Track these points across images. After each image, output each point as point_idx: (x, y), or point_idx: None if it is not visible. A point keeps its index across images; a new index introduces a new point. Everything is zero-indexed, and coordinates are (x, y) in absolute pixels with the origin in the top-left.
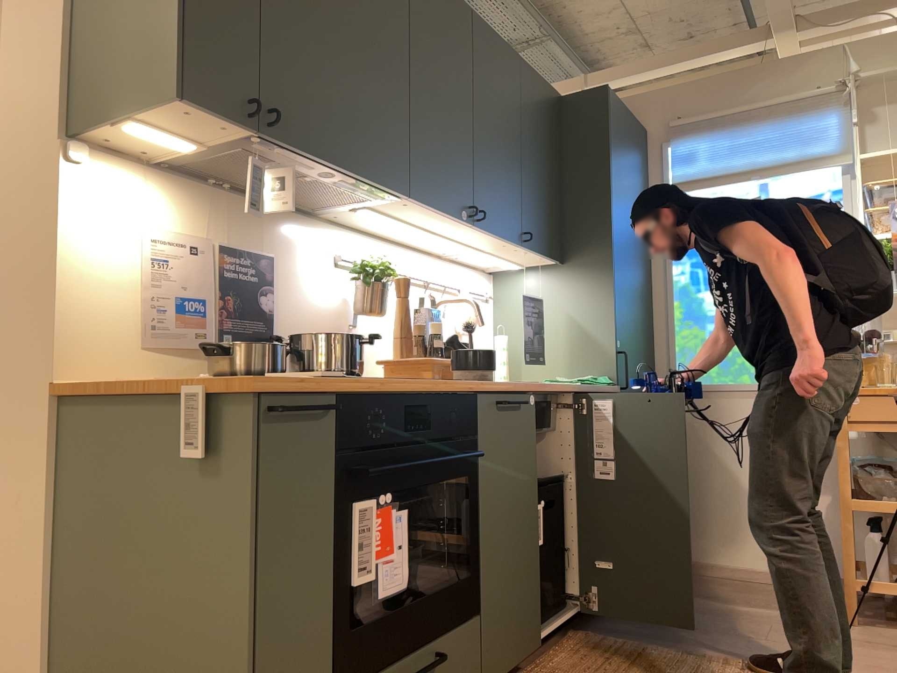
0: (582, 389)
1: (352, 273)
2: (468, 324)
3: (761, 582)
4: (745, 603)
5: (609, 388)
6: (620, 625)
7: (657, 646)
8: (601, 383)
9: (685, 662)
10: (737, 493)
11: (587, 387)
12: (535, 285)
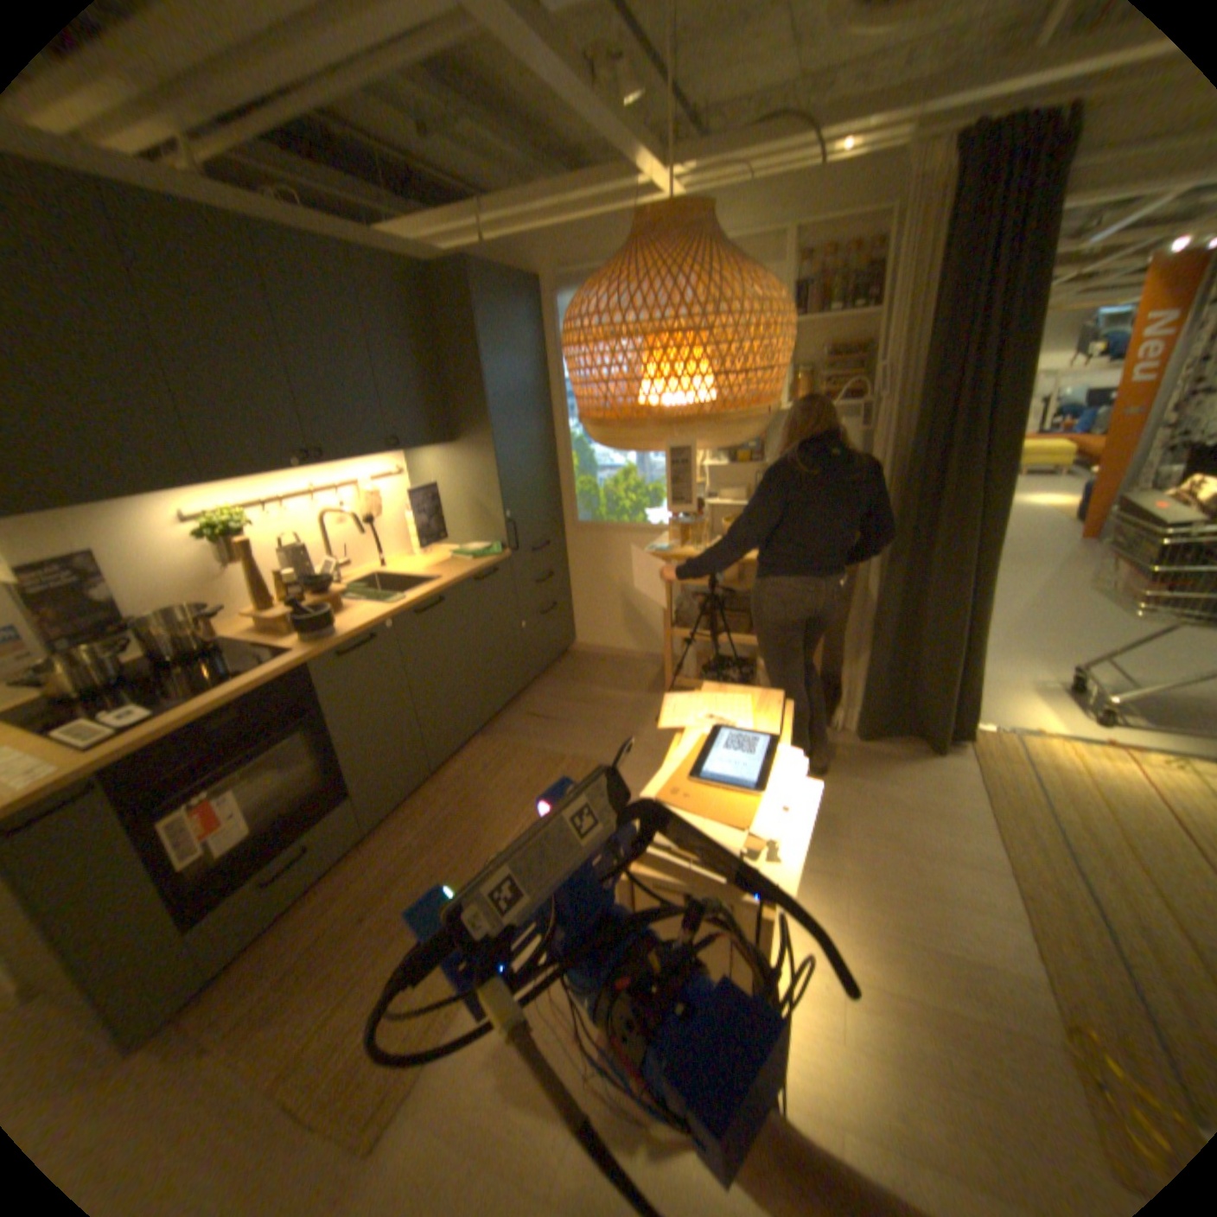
0: (453, 583)
1: (194, 535)
2: (366, 516)
3: (635, 661)
4: (611, 688)
5: (492, 563)
6: (512, 725)
7: (526, 746)
8: (487, 556)
9: (534, 765)
10: (621, 602)
11: (460, 578)
12: (434, 460)
